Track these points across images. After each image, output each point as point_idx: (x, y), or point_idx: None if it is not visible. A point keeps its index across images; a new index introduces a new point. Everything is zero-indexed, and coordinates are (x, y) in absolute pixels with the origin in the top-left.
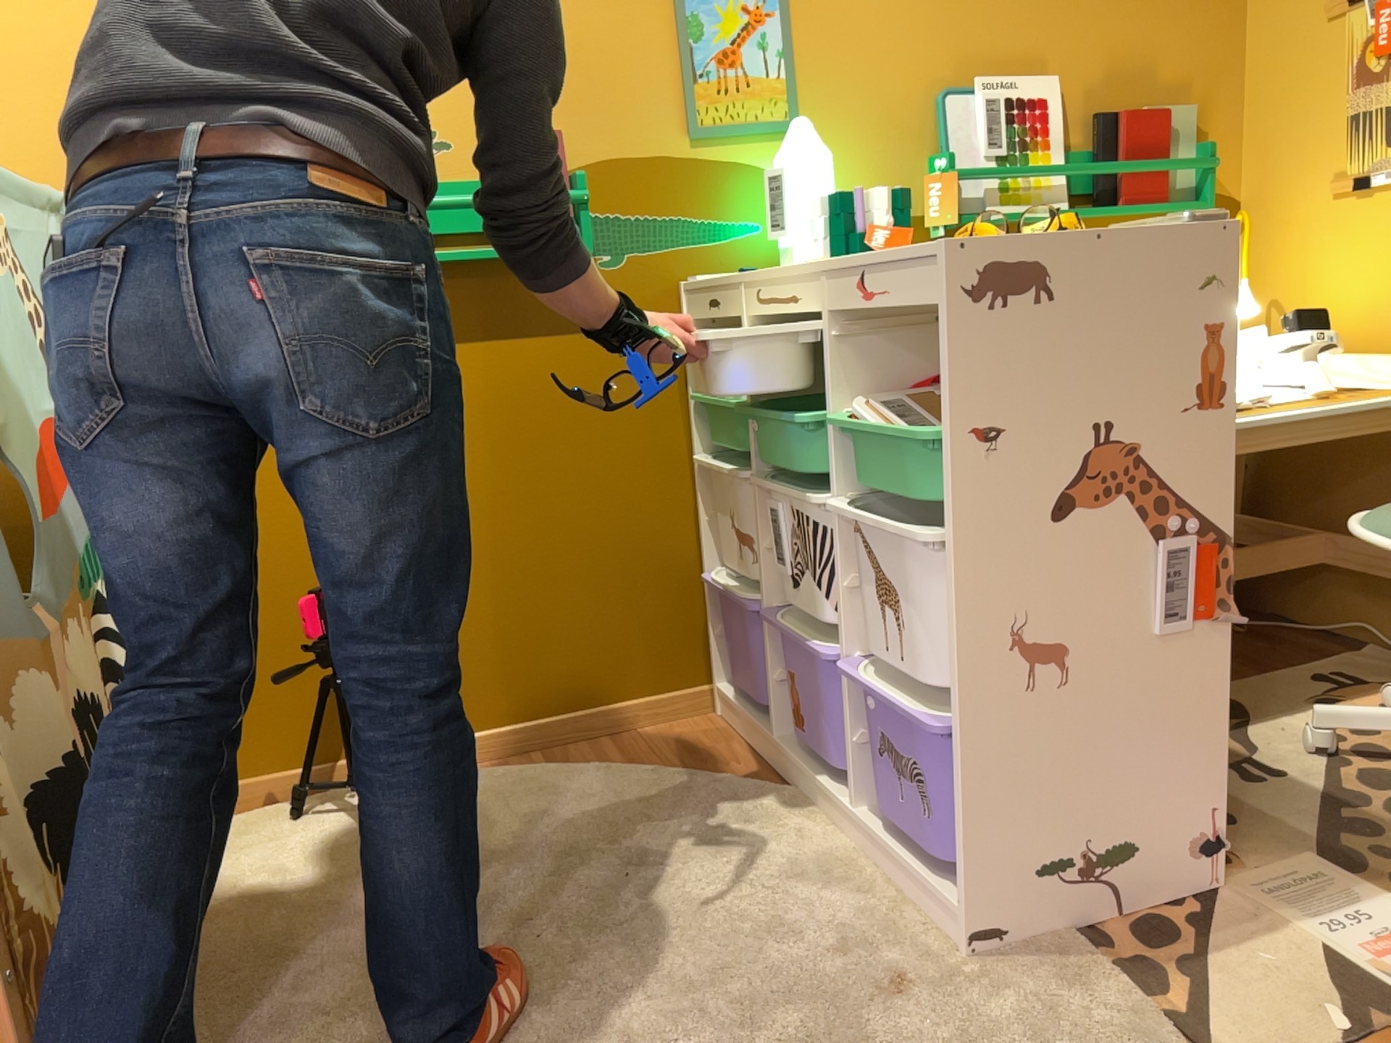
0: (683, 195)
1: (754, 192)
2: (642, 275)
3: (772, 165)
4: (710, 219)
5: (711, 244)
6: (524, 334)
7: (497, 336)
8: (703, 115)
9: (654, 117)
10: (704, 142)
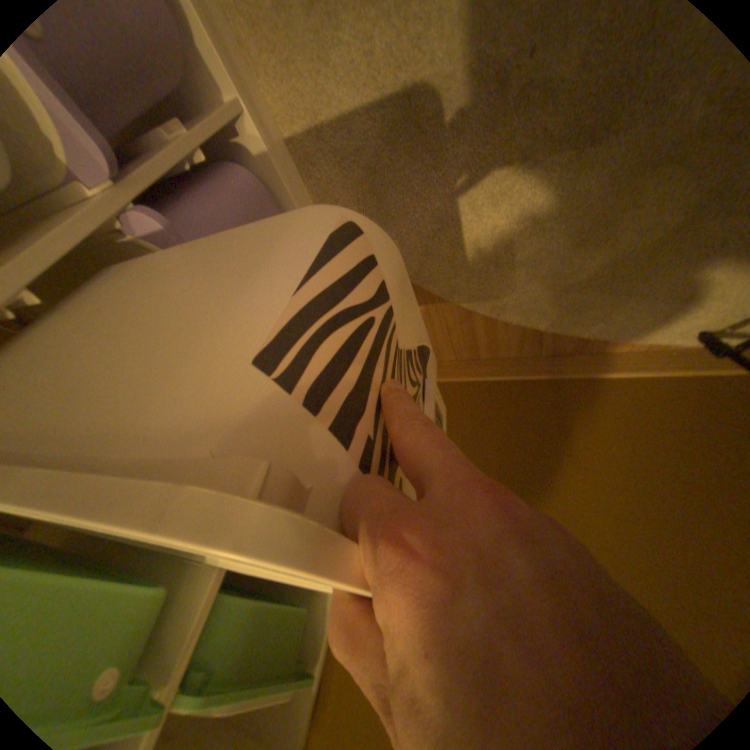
0: None
1: None
2: None
3: None
4: None
5: None
6: None
7: None
8: None
9: None
10: None
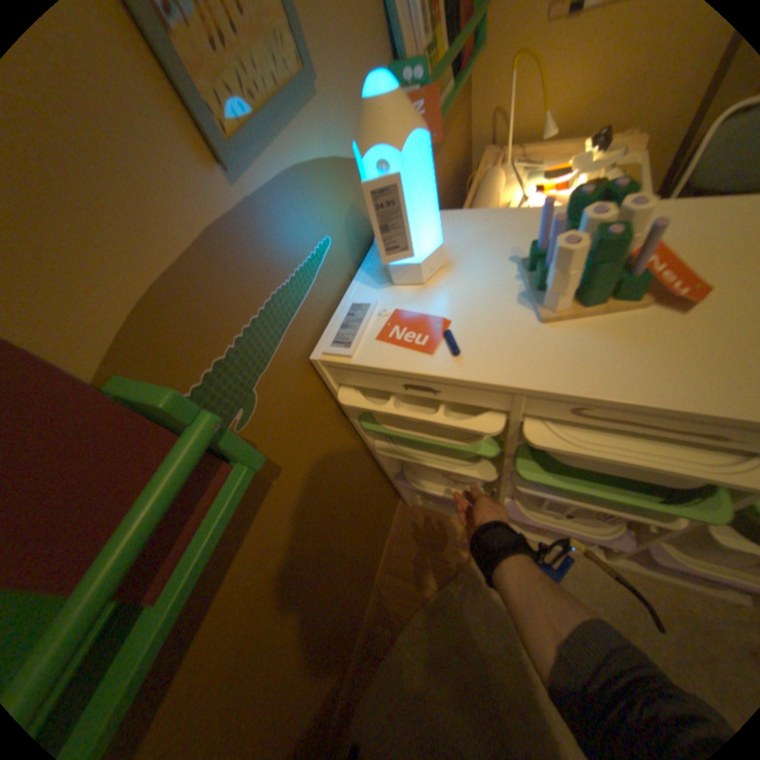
0: (261, 261)
1: (311, 200)
2: (278, 385)
3: (311, 150)
4: (295, 268)
5: (308, 293)
6: (225, 570)
7: (204, 611)
8: (219, 108)
9: (149, 155)
10: (243, 161)
